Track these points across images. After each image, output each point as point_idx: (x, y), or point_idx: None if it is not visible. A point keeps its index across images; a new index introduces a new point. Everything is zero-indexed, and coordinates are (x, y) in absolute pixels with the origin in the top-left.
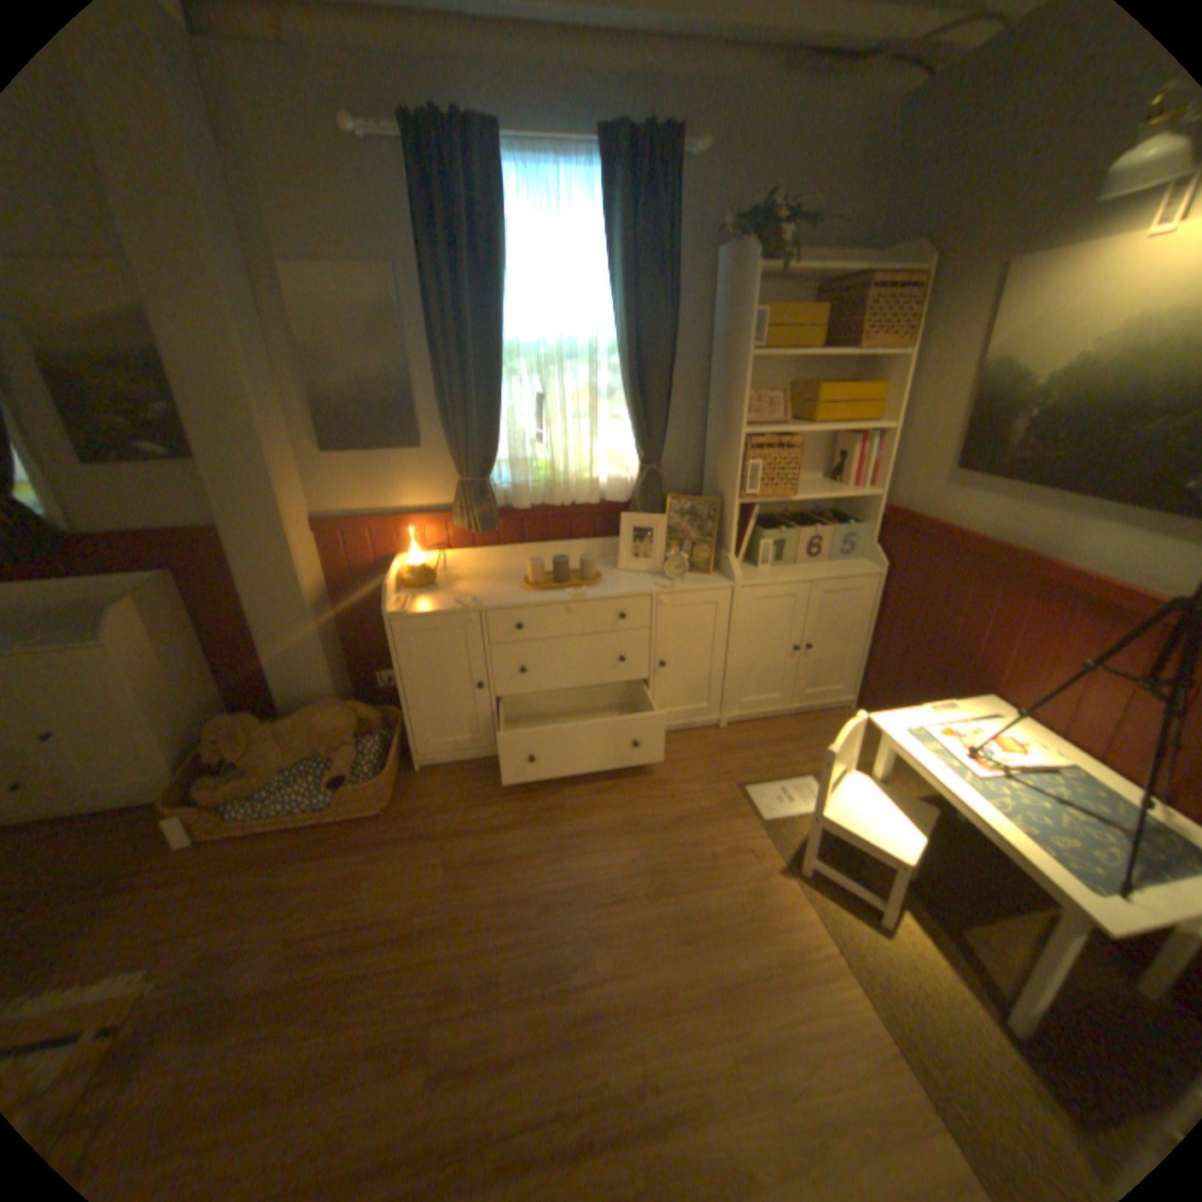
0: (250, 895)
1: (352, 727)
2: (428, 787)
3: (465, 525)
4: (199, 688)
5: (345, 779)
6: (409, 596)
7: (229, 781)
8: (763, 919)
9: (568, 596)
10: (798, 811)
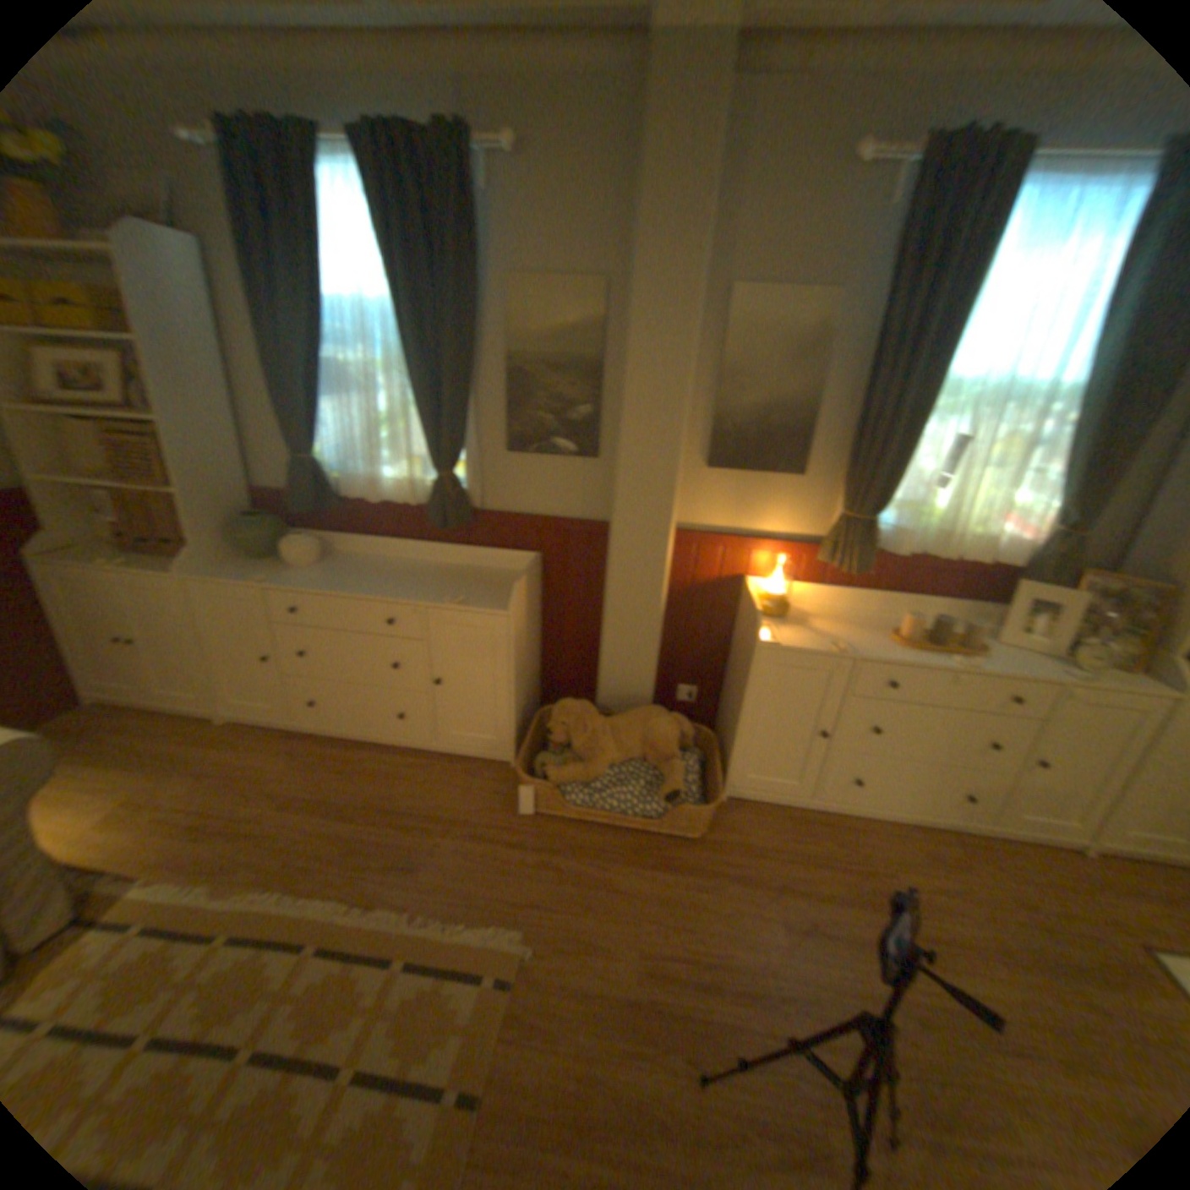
0: (594, 886)
1: (677, 741)
2: (740, 824)
3: (837, 563)
4: (535, 663)
5: (680, 796)
6: (772, 627)
7: (565, 762)
8: None
9: (959, 665)
10: None
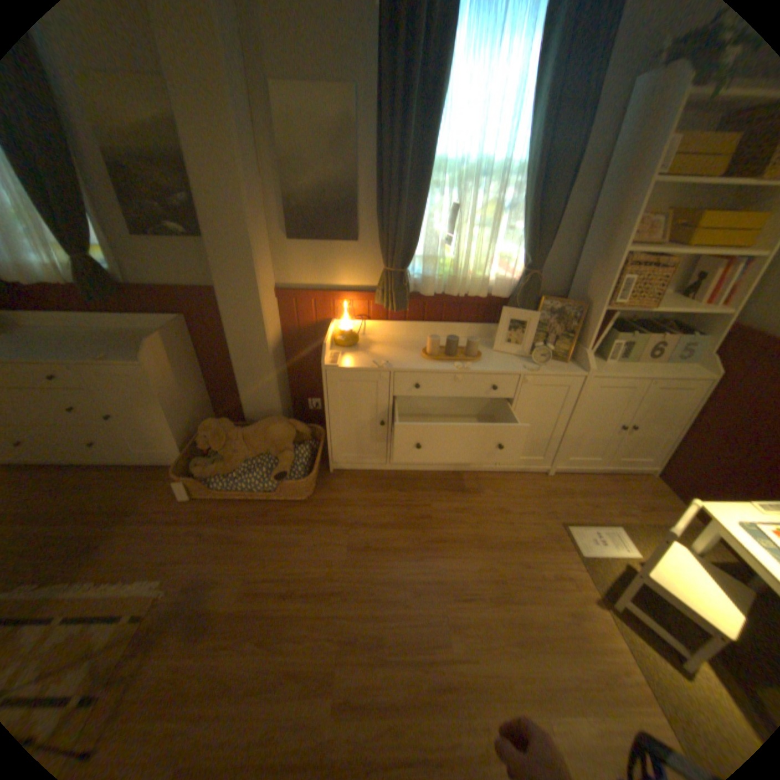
0: (223, 542)
1: (292, 437)
2: (338, 485)
3: (384, 304)
4: (198, 395)
5: (286, 474)
6: (340, 353)
7: (214, 461)
8: (583, 639)
9: (456, 368)
10: (612, 555)
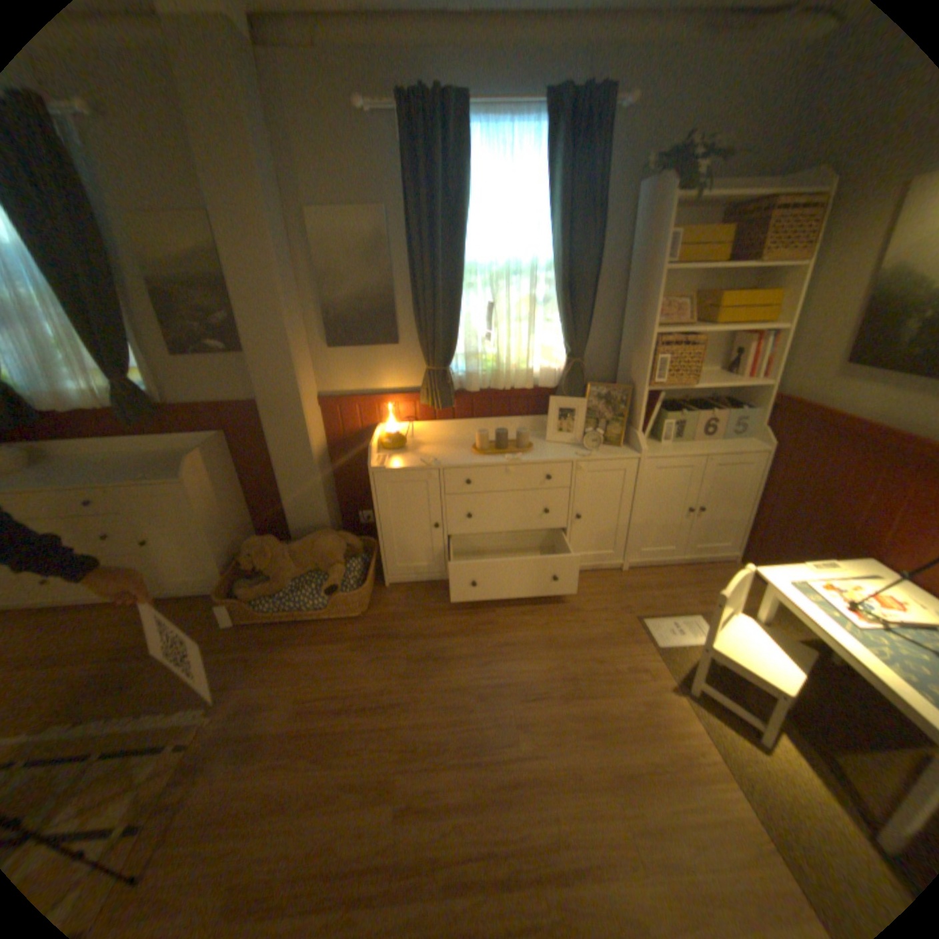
0: (271, 666)
1: (342, 551)
2: (395, 600)
3: (430, 403)
4: (239, 516)
5: (337, 588)
6: (387, 456)
7: (258, 583)
8: (658, 727)
9: (507, 460)
10: (689, 643)
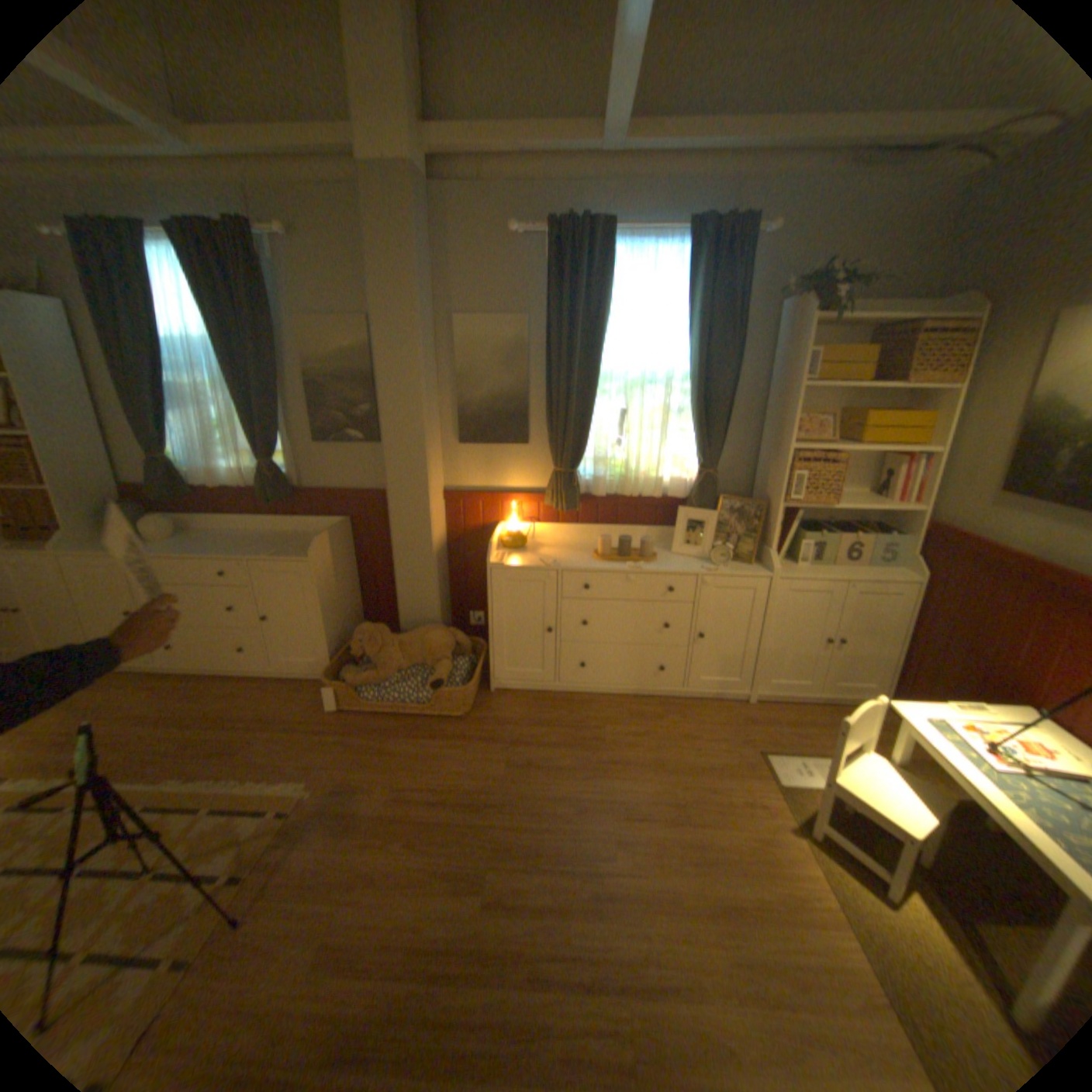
0: (371, 753)
1: (451, 647)
2: (499, 705)
3: (553, 504)
4: (352, 603)
5: (443, 684)
6: (506, 554)
7: (365, 671)
8: (771, 864)
9: (628, 567)
10: (817, 785)
